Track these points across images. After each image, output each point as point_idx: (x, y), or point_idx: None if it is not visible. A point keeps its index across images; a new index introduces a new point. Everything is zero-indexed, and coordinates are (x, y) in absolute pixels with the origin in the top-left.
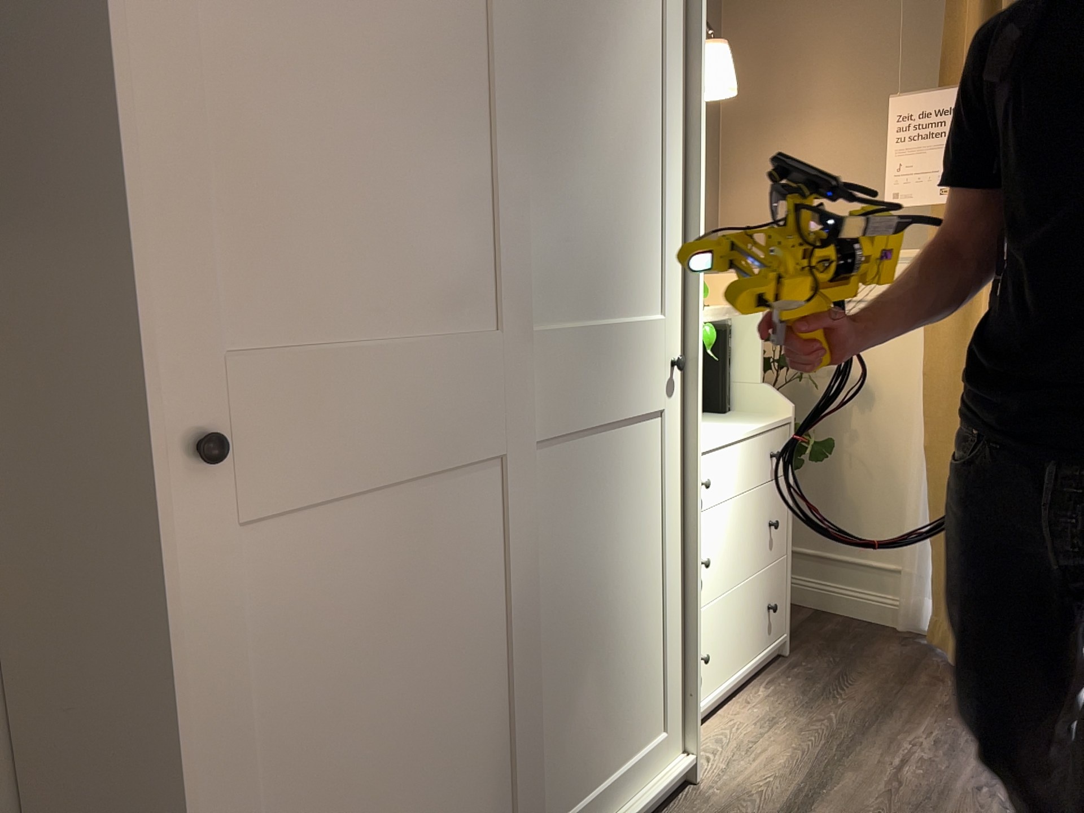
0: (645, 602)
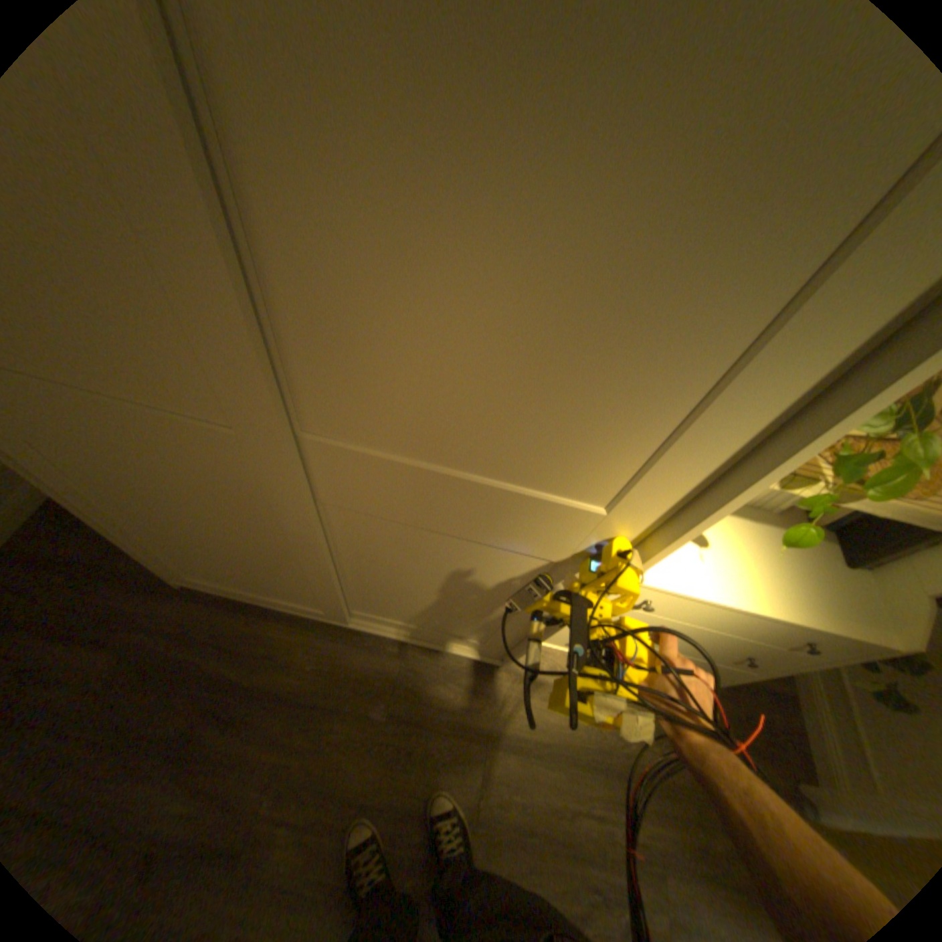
0: (481, 610)
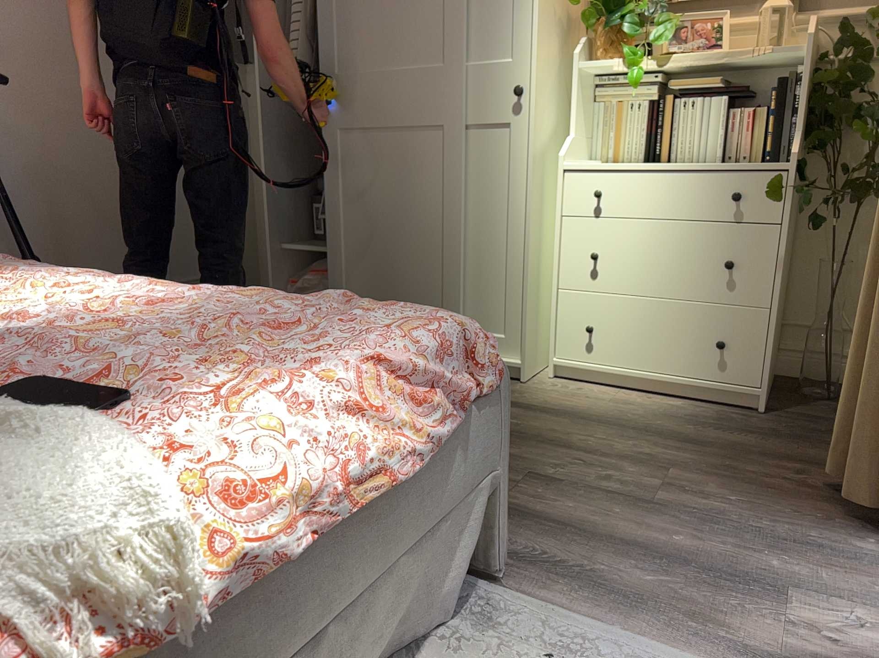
0: (488, 243)
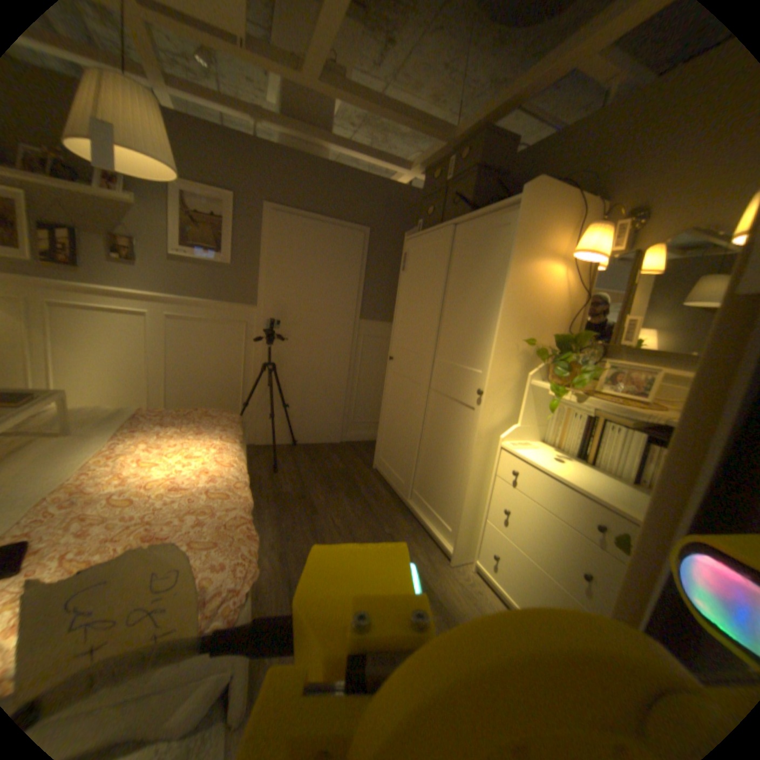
0: (454, 471)
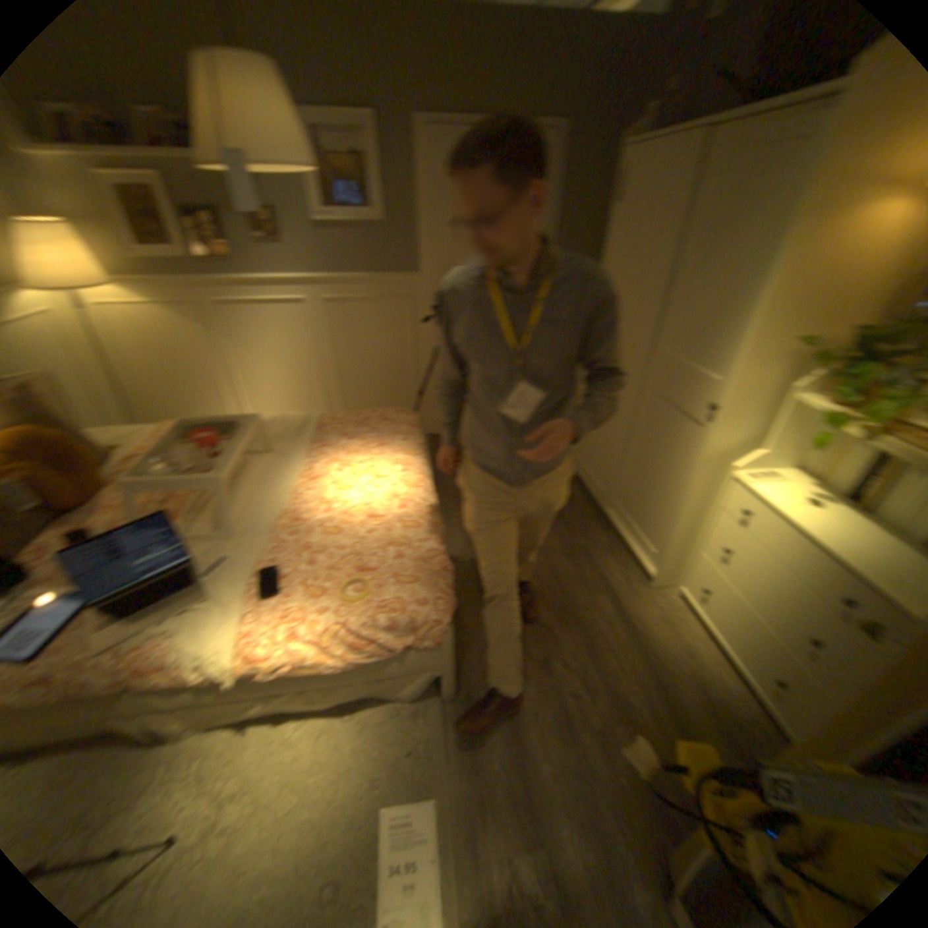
0: (669, 492)
